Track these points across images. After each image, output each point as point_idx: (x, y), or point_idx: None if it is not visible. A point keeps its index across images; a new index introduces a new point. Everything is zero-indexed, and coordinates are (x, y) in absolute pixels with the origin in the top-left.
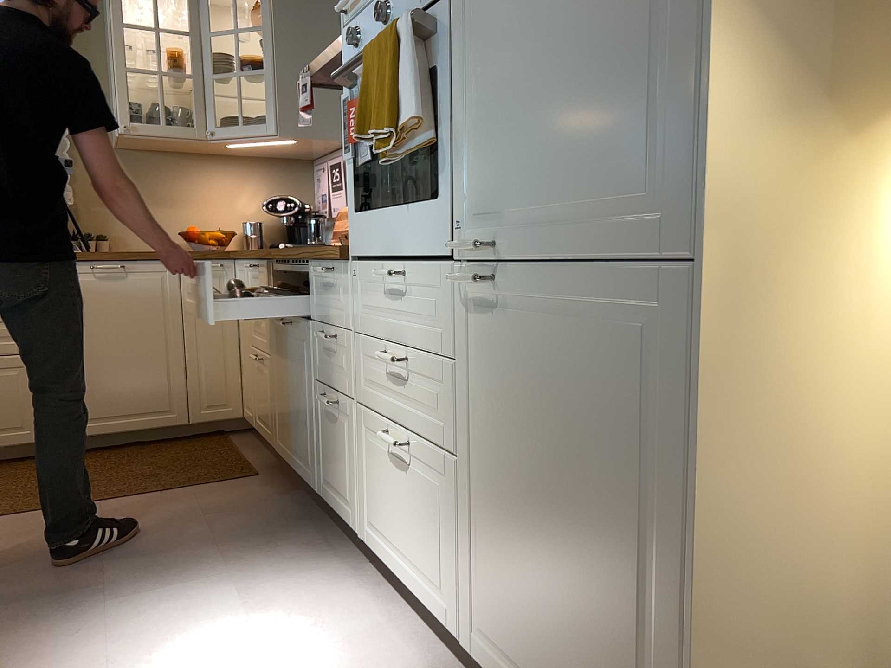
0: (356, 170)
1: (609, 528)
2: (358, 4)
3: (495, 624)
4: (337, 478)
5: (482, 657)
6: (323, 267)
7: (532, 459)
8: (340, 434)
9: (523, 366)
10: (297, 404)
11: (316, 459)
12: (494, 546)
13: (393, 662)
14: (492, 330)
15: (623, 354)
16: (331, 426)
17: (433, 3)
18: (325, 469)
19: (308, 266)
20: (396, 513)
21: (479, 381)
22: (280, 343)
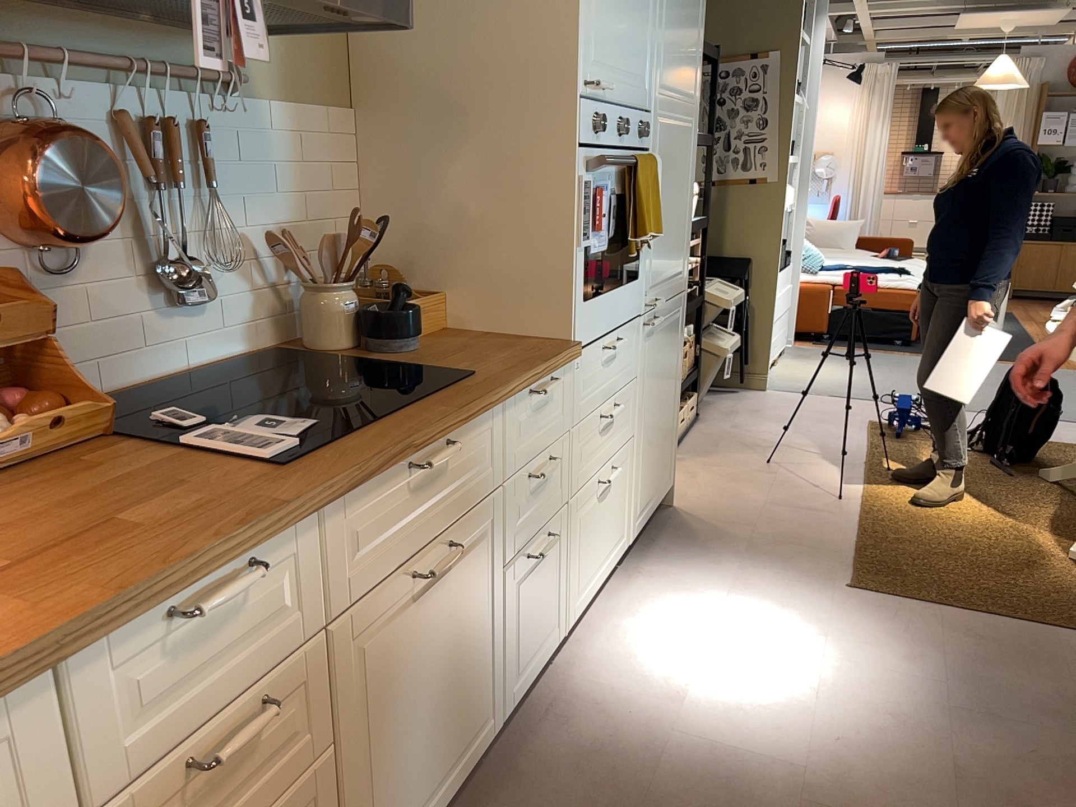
0: (583, 258)
1: (670, 394)
2: (596, 90)
3: (643, 497)
4: (538, 631)
5: (637, 528)
6: (548, 382)
7: (657, 393)
8: (546, 568)
9: (658, 353)
10: (458, 670)
11: (501, 677)
12: (645, 457)
13: (637, 600)
14: (651, 344)
15: (676, 327)
16: (534, 580)
17: (642, 149)
18: (520, 653)
19: (503, 406)
20: (599, 538)
21: (645, 377)
22: (398, 636)
